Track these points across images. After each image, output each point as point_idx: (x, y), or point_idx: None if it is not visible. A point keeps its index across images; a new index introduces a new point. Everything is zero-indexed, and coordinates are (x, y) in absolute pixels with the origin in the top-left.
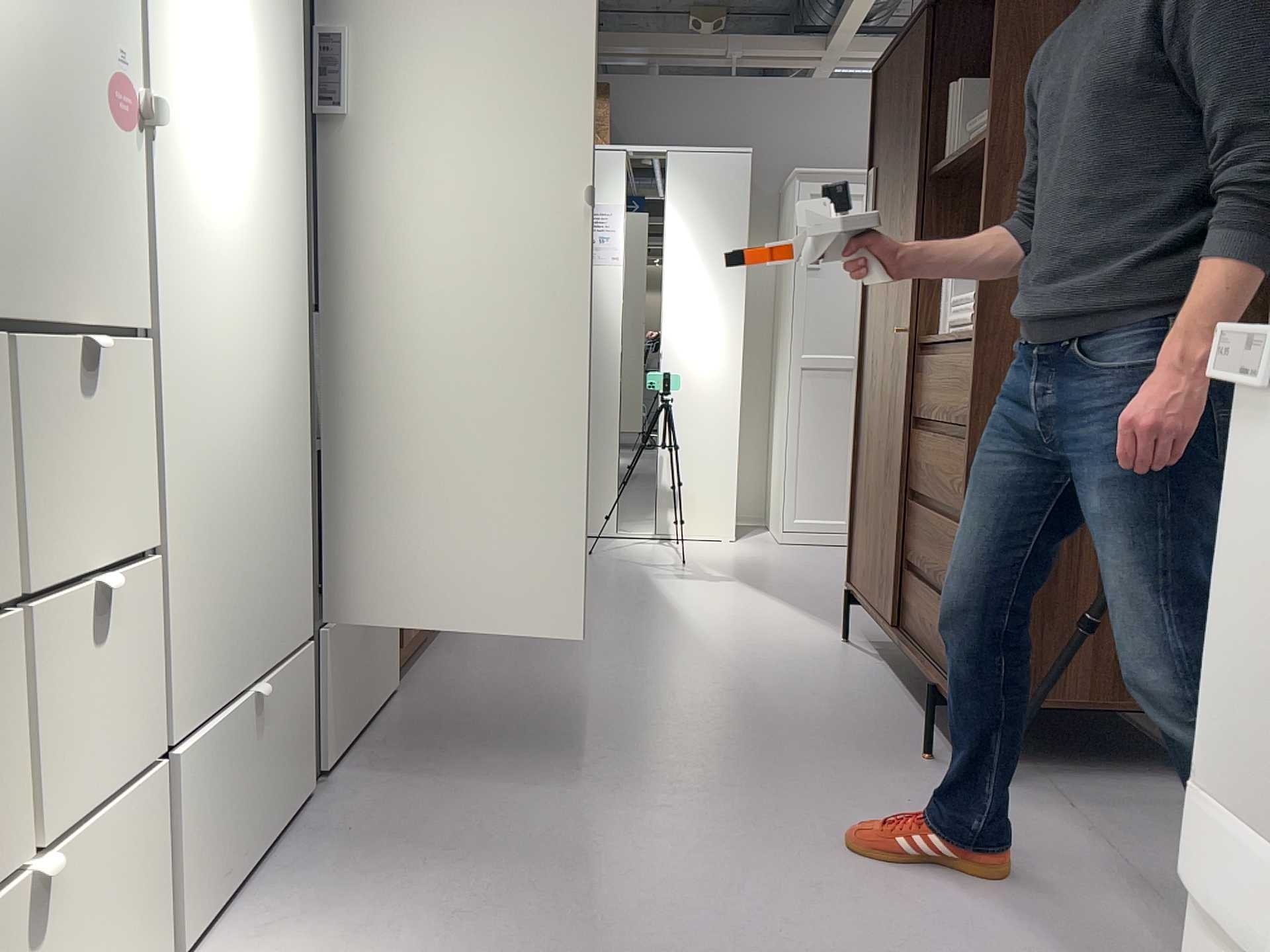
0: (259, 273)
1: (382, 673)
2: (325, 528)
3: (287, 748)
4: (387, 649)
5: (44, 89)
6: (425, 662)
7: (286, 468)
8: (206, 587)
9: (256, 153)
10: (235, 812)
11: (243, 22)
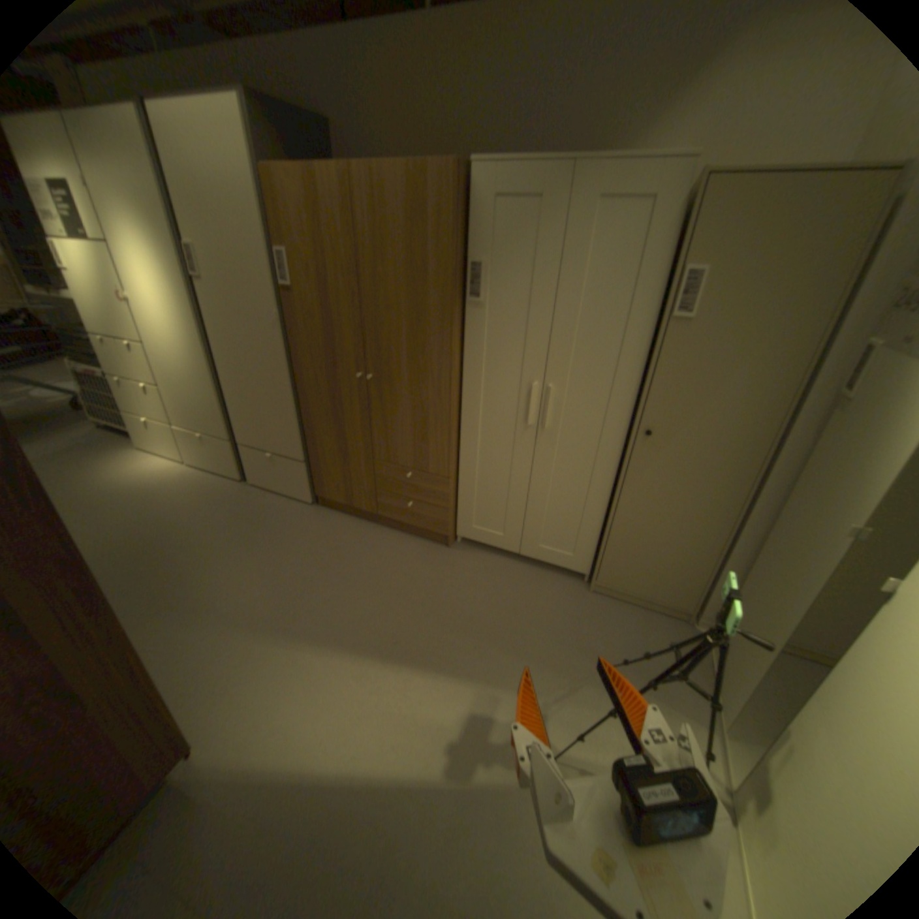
0: (175, 334)
1: (291, 488)
2: (231, 417)
3: (221, 460)
4: (295, 484)
5: (109, 301)
6: (344, 518)
7: (203, 390)
8: (176, 403)
9: (165, 300)
10: (199, 456)
11: (148, 263)
